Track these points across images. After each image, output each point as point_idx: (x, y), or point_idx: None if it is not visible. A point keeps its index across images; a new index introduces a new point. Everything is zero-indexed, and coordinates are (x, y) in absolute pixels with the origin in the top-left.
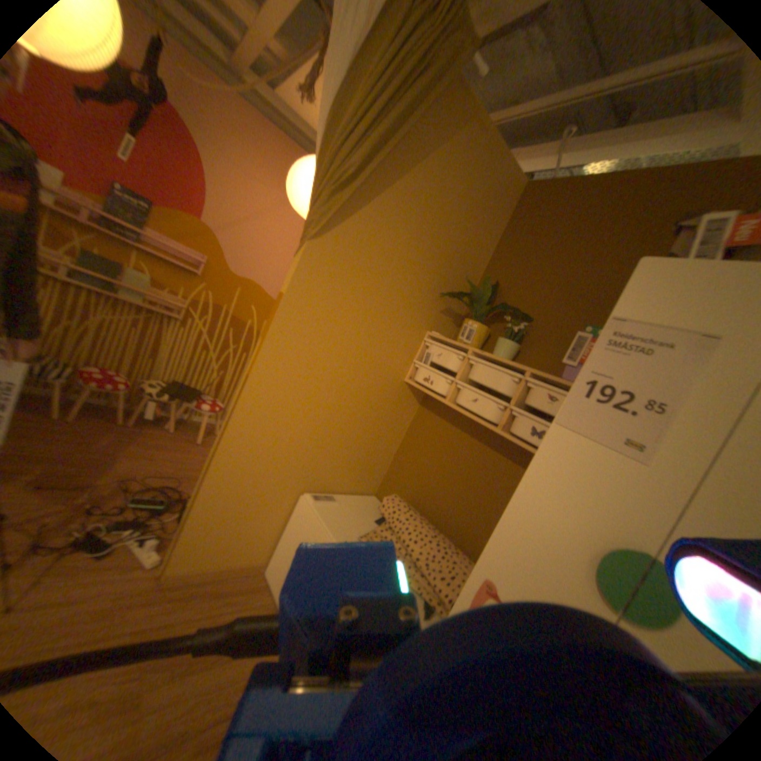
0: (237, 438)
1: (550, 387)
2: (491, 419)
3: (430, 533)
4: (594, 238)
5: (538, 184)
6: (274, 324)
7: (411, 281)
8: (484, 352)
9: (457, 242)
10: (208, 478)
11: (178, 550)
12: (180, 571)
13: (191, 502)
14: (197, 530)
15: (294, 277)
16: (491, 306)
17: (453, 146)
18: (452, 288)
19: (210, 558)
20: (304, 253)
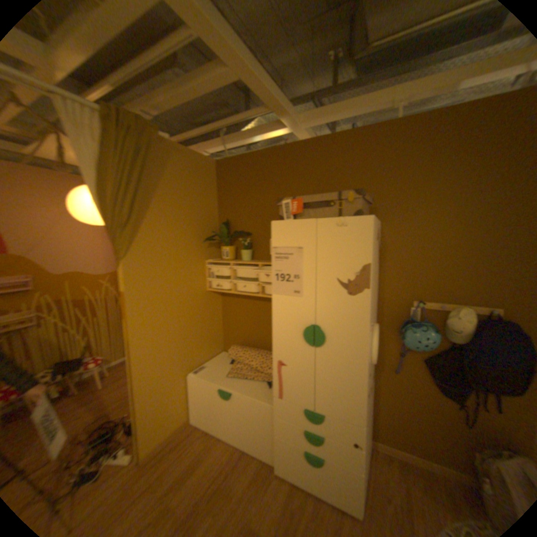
0: (138, 374)
1: (270, 269)
2: (255, 292)
3: (256, 353)
4: (258, 188)
5: (221, 162)
6: (126, 310)
7: (183, 244)
8: (237, 262)
9: (196, 211)
10: (134, 402)
11: (138, 445)
12: (146, 453)
13: (131, 419)
14: (143, 429)
15: (123, 282)
16: (230, 234)
17: (168, 170)
18: (206, 233)
19: (157, 437)
20: (122, 267)
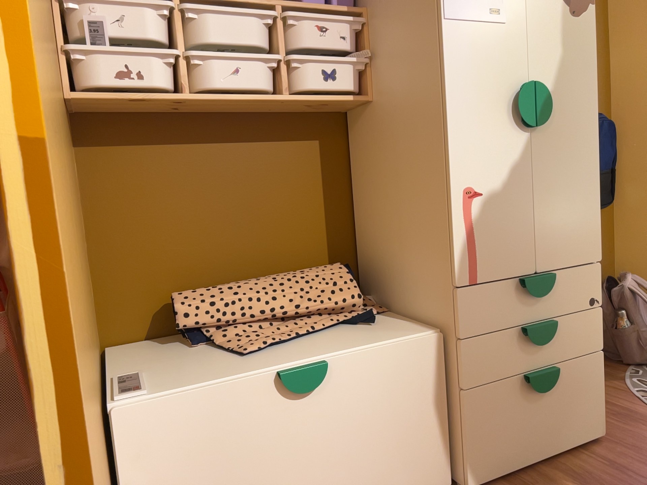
0: (74, 358)
1: (318, 15)
2: (266, 88)
3: (265, 280)
4: None
5: None
6: None
7: None
8: None
9: None
10: None
11: None
12: None
13: None
14: None
15: None
16: None
17: None
18: None
19: None
20: None
